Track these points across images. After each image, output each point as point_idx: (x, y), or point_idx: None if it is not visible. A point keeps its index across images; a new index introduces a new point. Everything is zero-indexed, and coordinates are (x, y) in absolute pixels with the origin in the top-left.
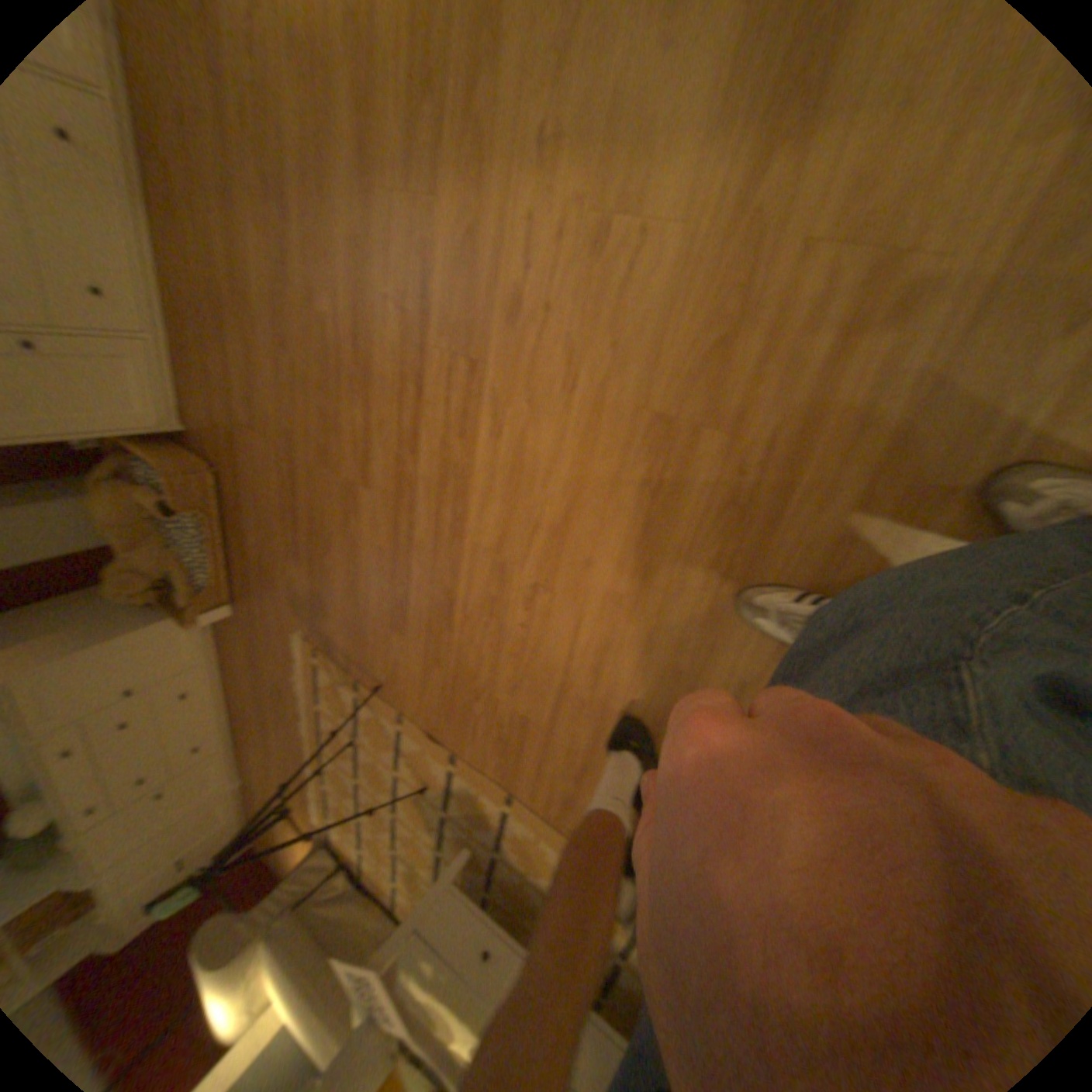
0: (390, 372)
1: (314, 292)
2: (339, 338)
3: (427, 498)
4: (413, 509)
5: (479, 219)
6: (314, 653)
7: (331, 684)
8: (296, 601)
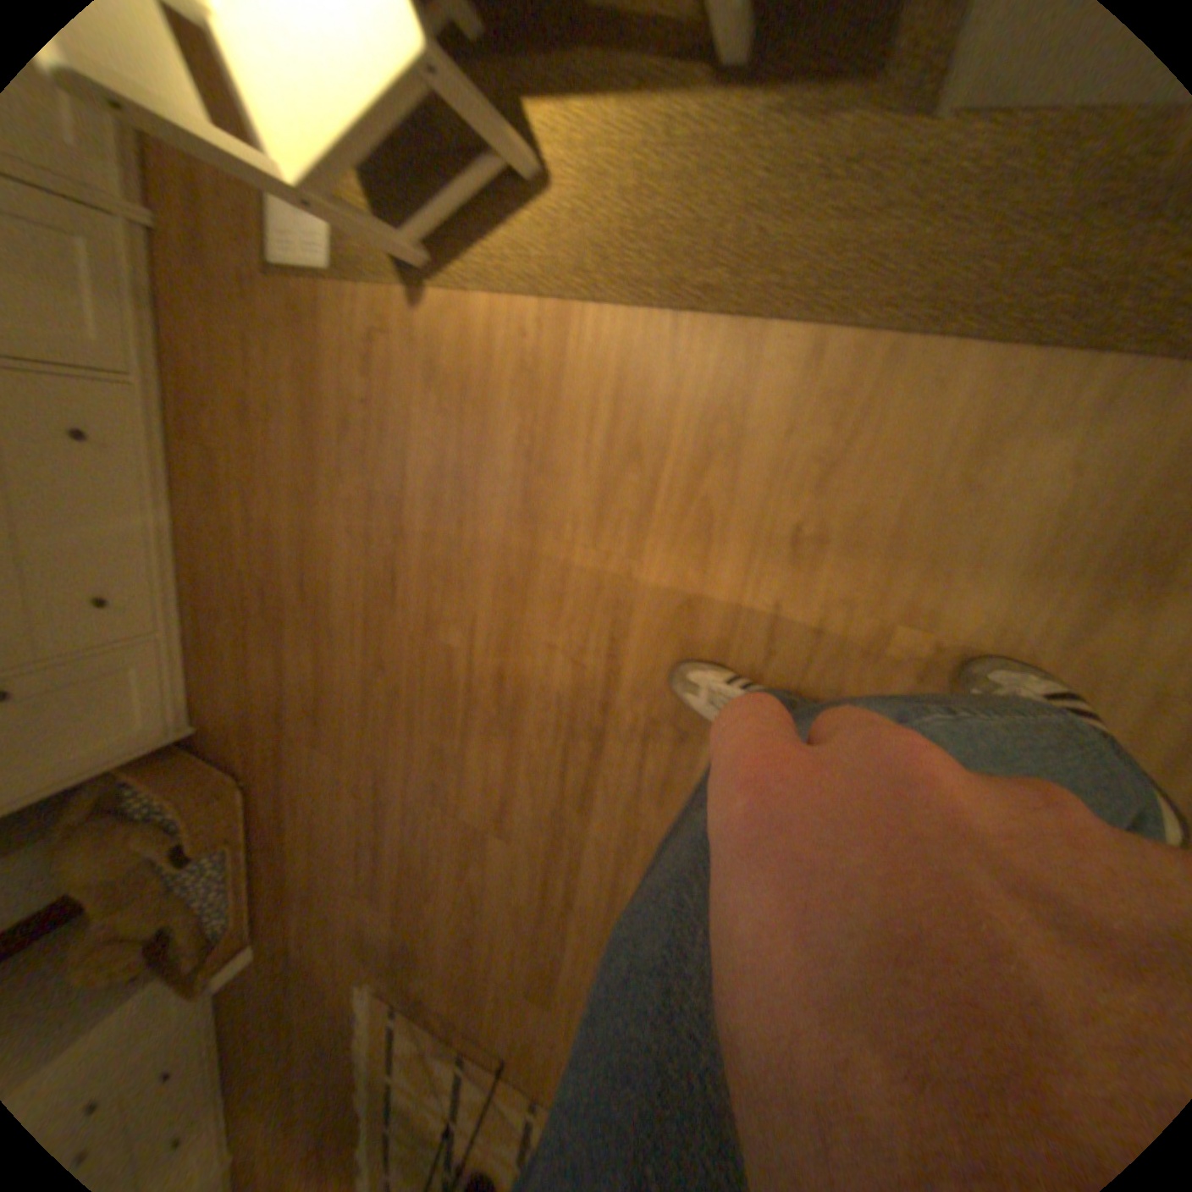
0: (557, 723)
1: (443, 623)
2: (478, 676)
3: (603, 862)
4: (580, 871)
5: (705, 594)
6: (397, 1013)
7: (422, 1054)
8: (372, 949)
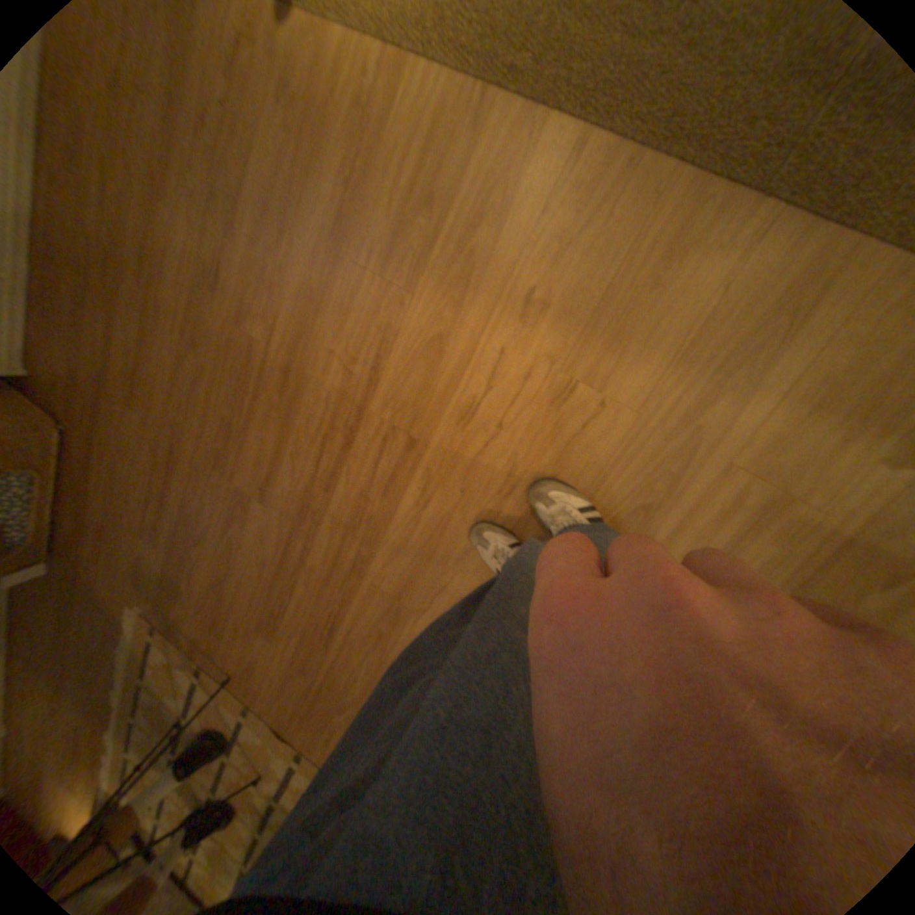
0: (322, 418)
1: (250, 318)
2: (269, 368)
3: (333, 535)
4: (315, 539)
5: (453, 333)
6: (154, 633)
7: (168, 666)
8: (144, 580)
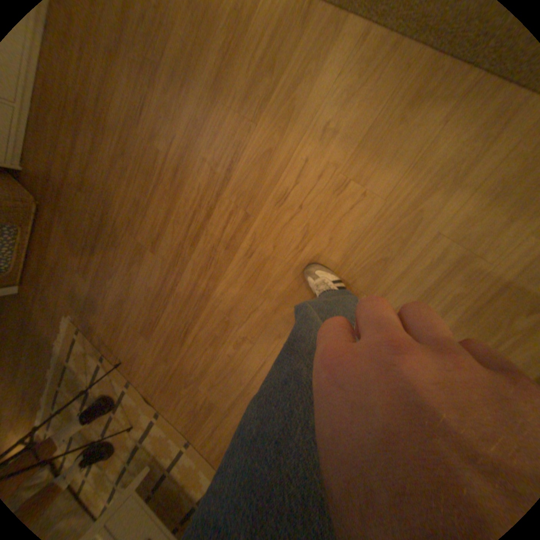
0: (195, 201)
1: (159, 138)
2: (167, 169)
3: (194, 274)
4: (182, 276)
5: (279, 149)
6: (79, 333)
7: (85, 354)
8: (77, 300)
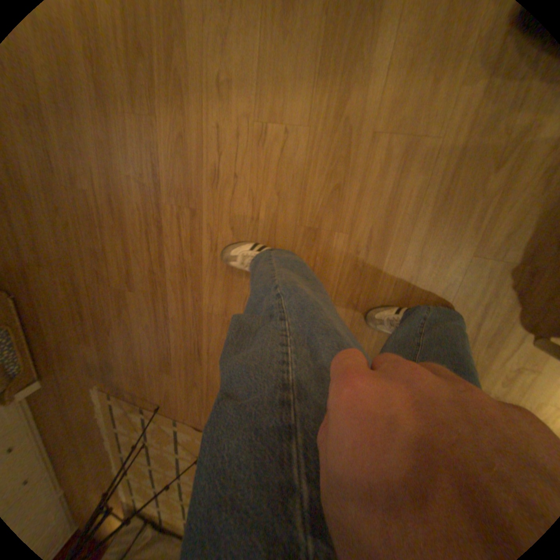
0: (139, 221)
1: (77, 177)
2: (100, 203)
3: (175, 291)
4: (167, 299)
5: (186, 128)
6: (110, 396)
7: (125, 413)
8: (92, 367)
